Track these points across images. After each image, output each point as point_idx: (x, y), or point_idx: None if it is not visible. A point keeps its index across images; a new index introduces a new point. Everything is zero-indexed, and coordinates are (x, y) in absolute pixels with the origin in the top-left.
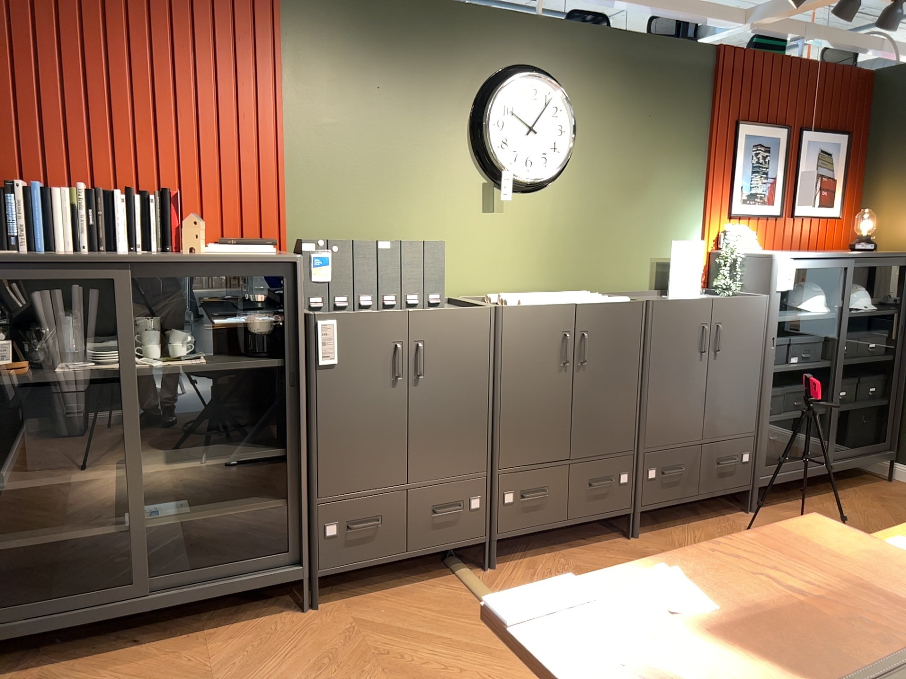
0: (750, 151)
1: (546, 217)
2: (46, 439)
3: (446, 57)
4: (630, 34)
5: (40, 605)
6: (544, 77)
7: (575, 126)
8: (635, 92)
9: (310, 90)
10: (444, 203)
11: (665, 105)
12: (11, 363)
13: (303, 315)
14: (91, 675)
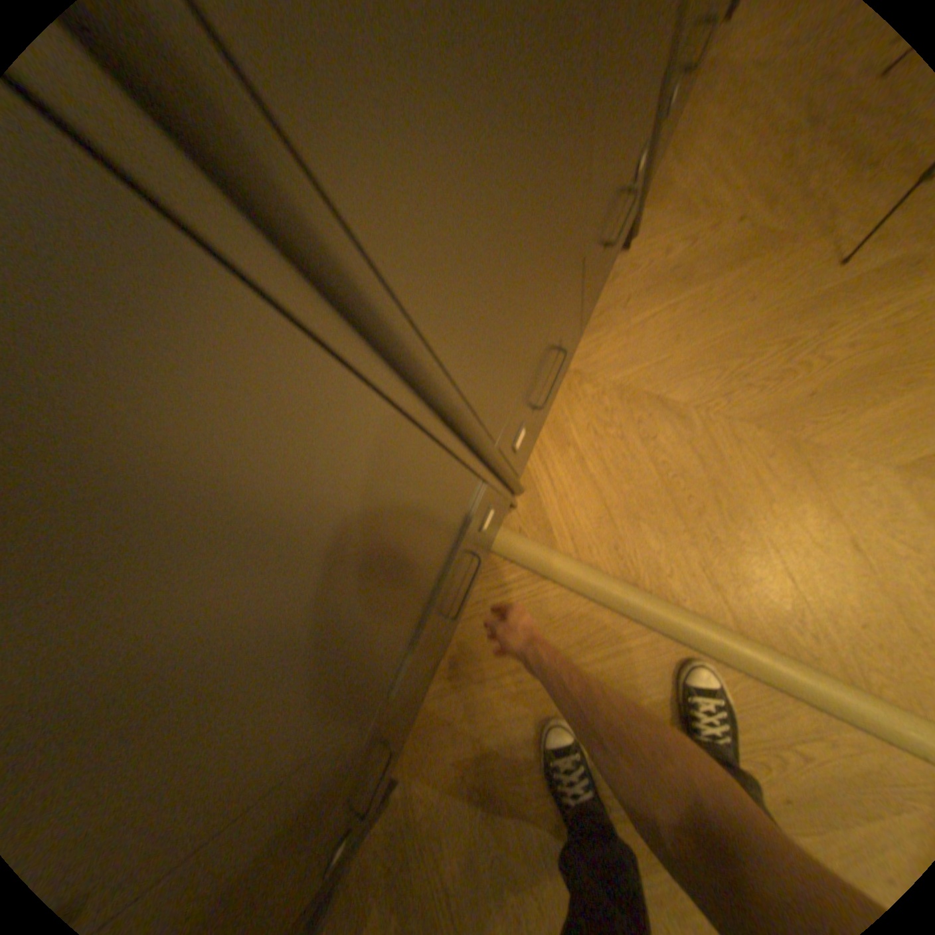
0: None
1: None
2: None
3: None
4: None
5: None
6: None
7: None
8: None
9: None
10: None
11: None
12: None
13: None
14: None
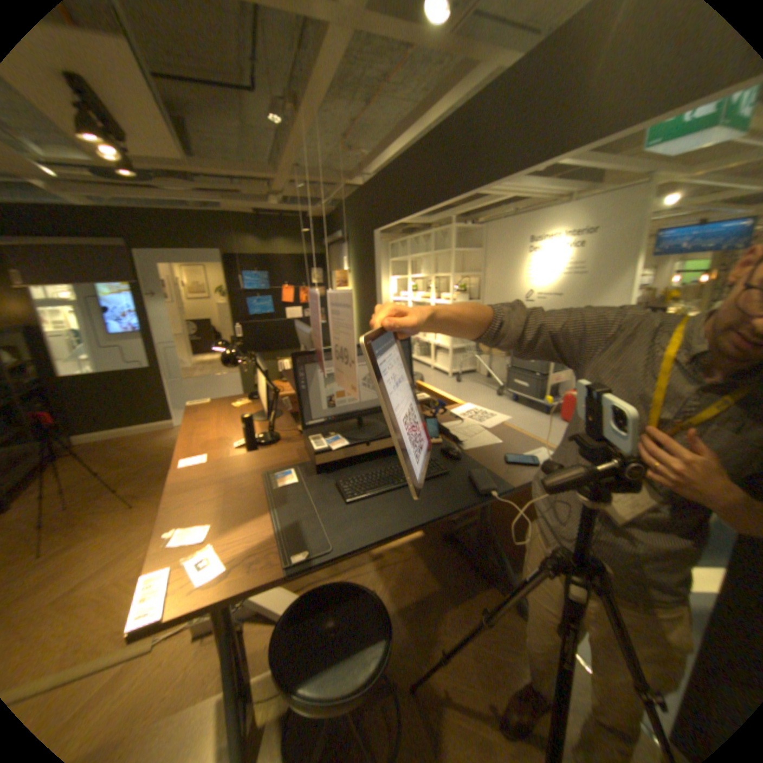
0: None
1: None
2: None
3: None
4: None
5: None
6: None
7: None
8: None
9: None
10: None
11: None
12: None
13: None
14: None
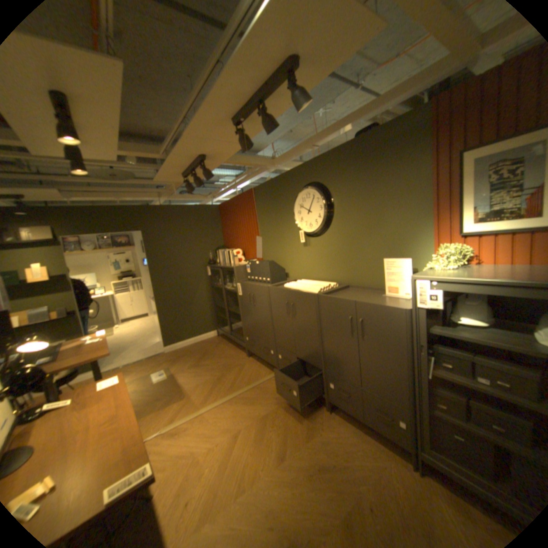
0: (485, 171)
1: (326, 247)
2: (225, 299)
3: (286, 192)
4: (356, 138)
5: (226, 329)
6: (308, 188)
7: (328, 203)
8: (364, 169)
9: (261, 216)
10: (292, 245)
11: (387, 168)
12: (222, 284)
13: (238, 281)
14: (222, 345)
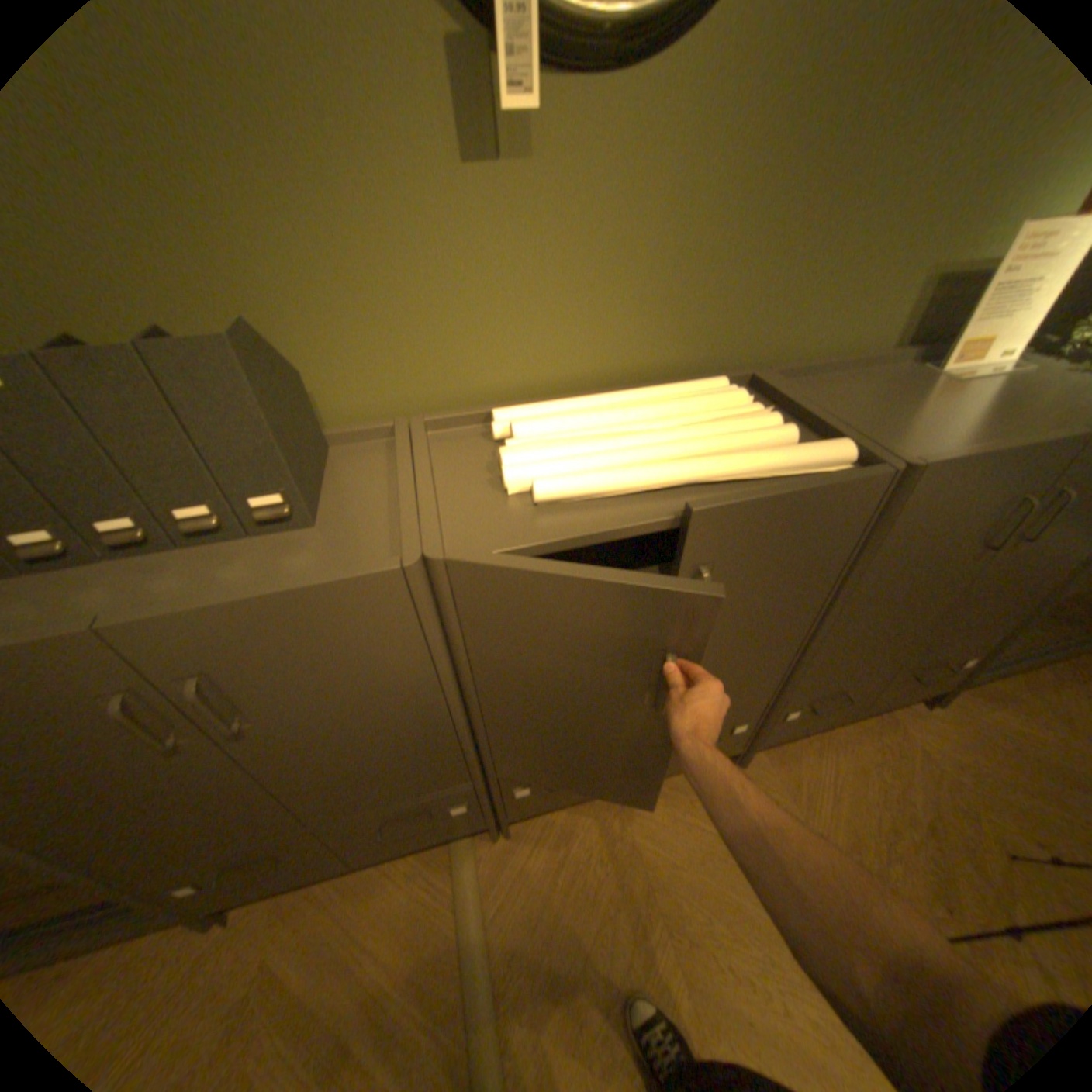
0: None
1: (667, 162)
2: None
3: None
4: None
5: None
6: None
7: None
8: None
9: None
10: (316, 138)
11: None
12: None
13: None
14: None
